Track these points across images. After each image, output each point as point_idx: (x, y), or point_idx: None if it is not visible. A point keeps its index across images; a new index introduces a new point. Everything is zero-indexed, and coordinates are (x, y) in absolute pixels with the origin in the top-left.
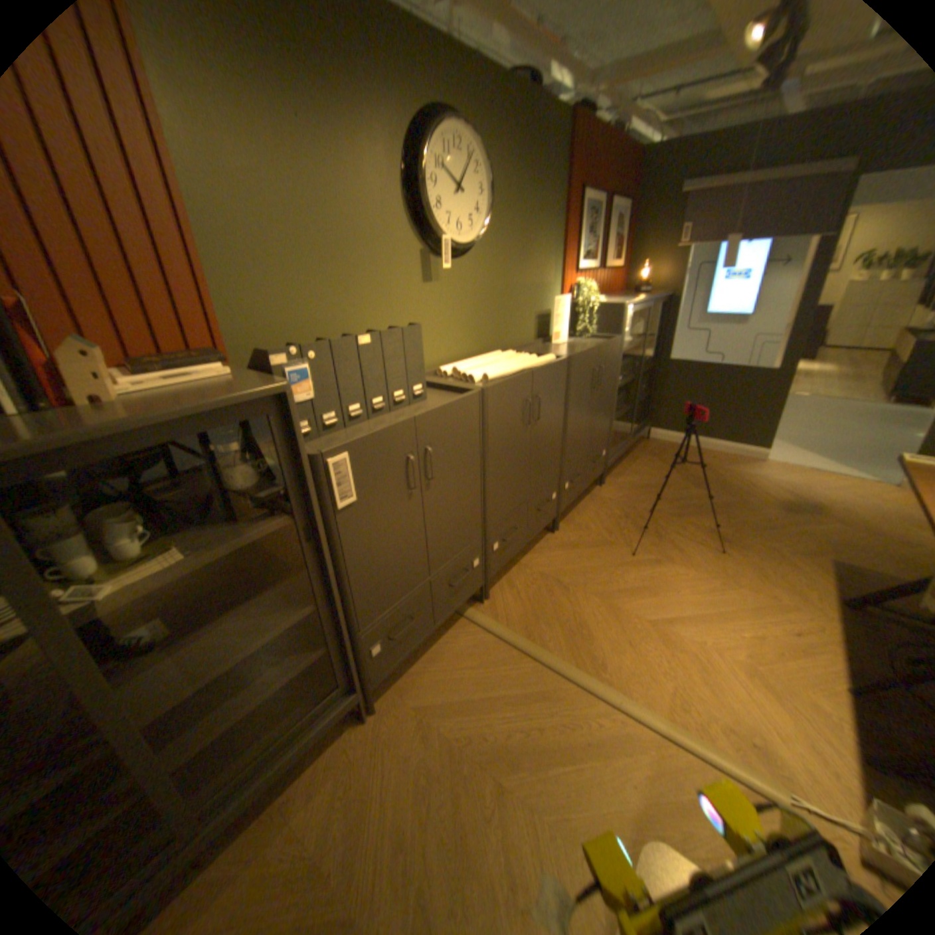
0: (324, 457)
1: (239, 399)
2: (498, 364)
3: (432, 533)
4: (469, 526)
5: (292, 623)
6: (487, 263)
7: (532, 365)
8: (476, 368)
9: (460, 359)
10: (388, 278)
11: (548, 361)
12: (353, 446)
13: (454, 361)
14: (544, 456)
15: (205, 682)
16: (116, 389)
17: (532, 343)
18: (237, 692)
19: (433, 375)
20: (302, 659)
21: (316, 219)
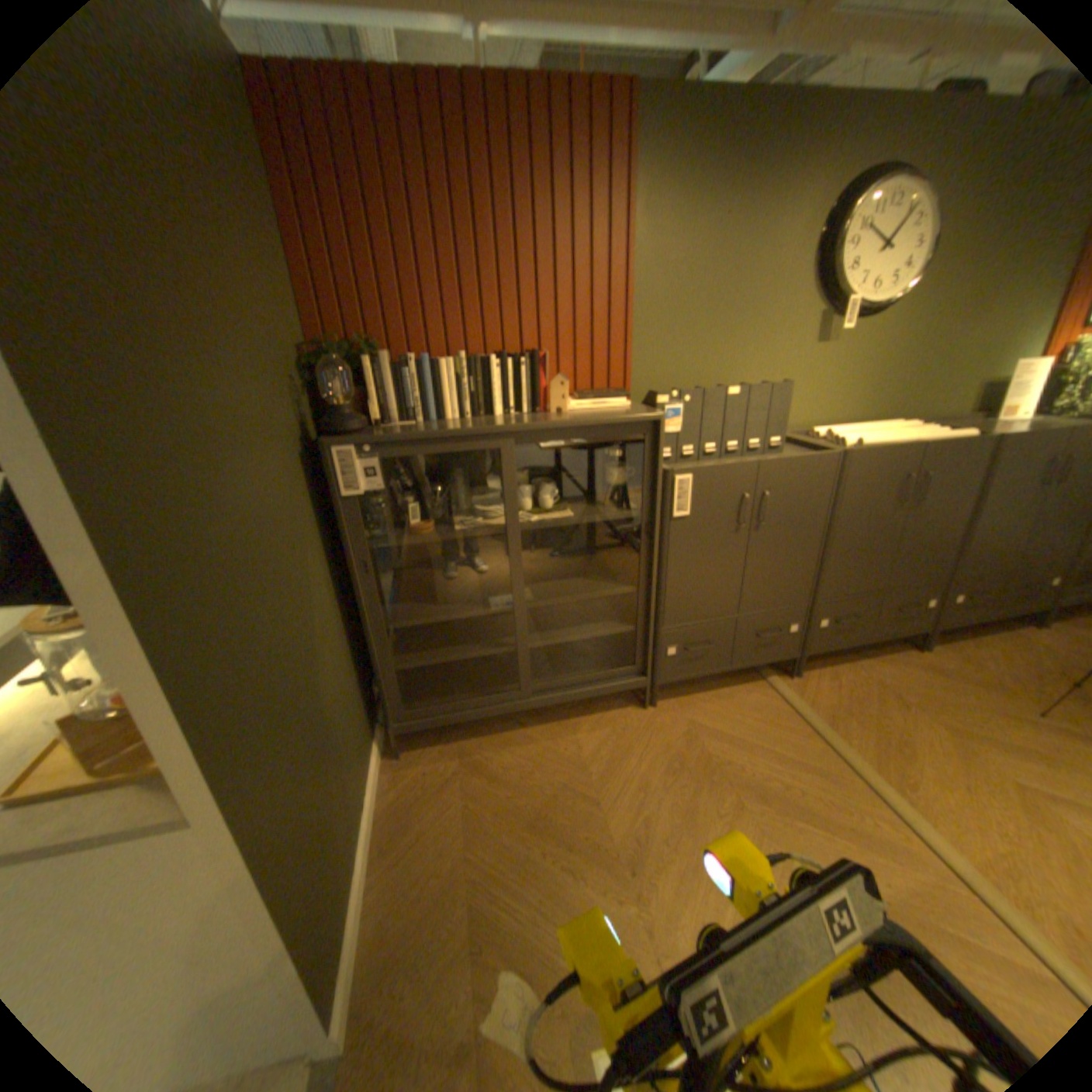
0: (673, 474)
1: (631, 420)
2: (887, 432)
3: (751, 575)
4: (795, 587)
5: (618, 594)
6: (912, 320)
7: (935, 437)
8: (855, 433)
9: (845, 424)
10: (779, 338)
11: (964, 436)
12: (697, 472)
13: (836, 425)
14: (926, 548)
15: (560, 602)
16: (568, 407)
17: (965, 417)
18: (572, 627)
19: (804, 435)
20: (616, 627)
21: (723, 291)
